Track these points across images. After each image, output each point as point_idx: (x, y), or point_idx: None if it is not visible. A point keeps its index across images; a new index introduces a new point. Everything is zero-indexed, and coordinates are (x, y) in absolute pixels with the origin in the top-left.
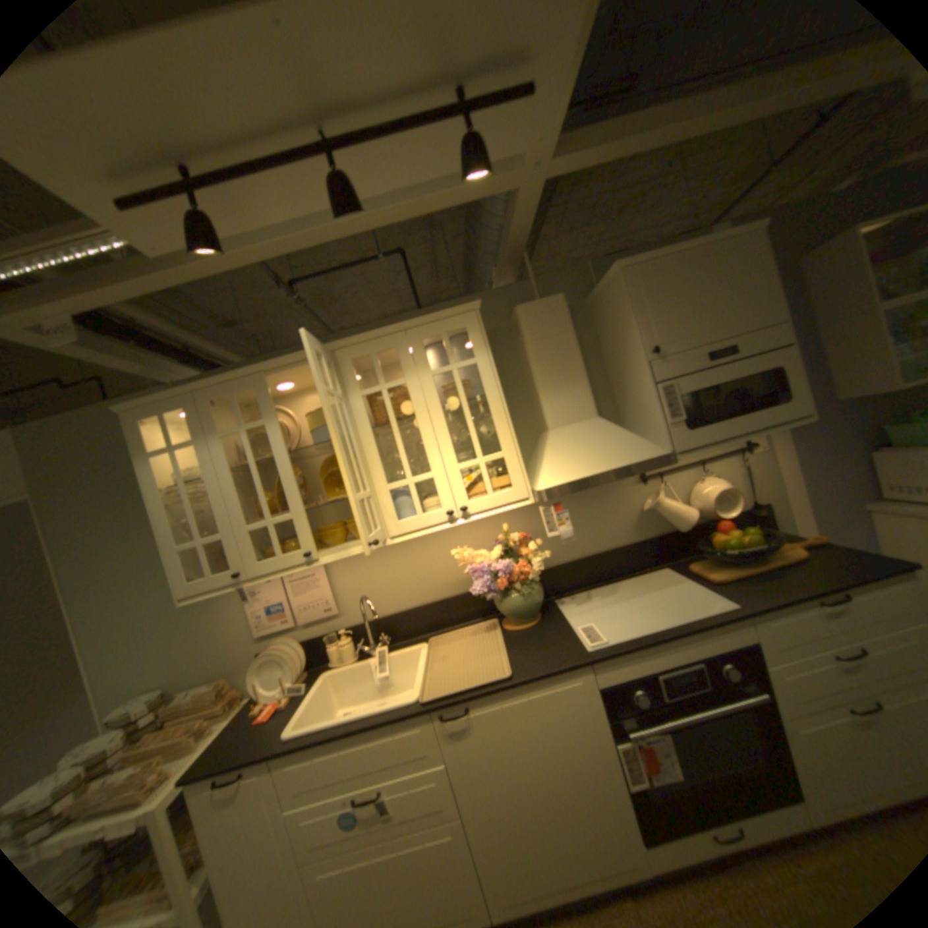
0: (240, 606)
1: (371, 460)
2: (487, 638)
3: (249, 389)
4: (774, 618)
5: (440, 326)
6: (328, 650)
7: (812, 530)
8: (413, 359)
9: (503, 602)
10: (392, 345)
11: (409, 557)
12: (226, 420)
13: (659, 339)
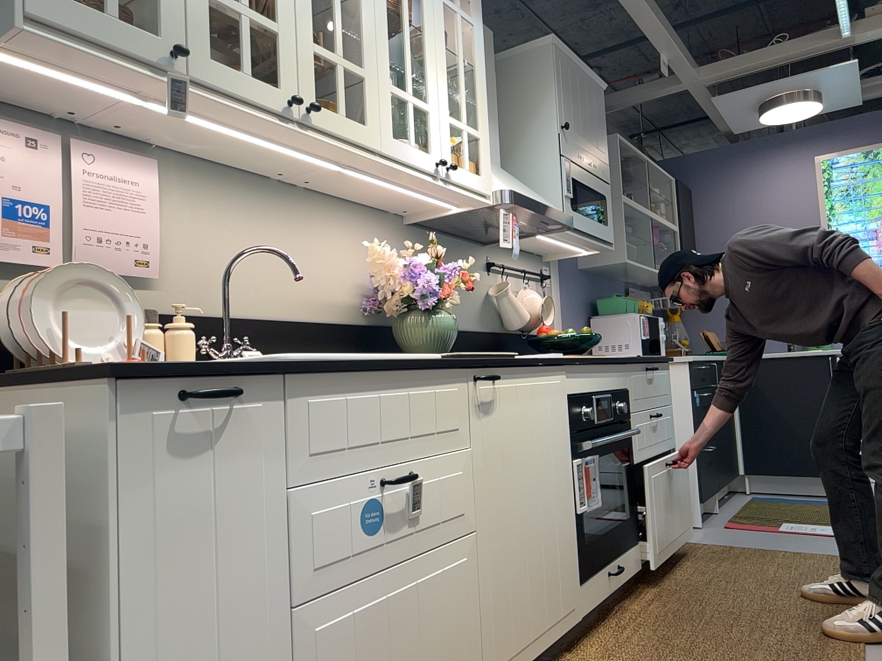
0: None
1: (380, 39)
2: None
3: None
4: (634, 368)
5: None
6: (150, 331)
7: None
8: None
9: (428, 320)
10: None
11: (280, 237)
12: None
13: (565, 120)
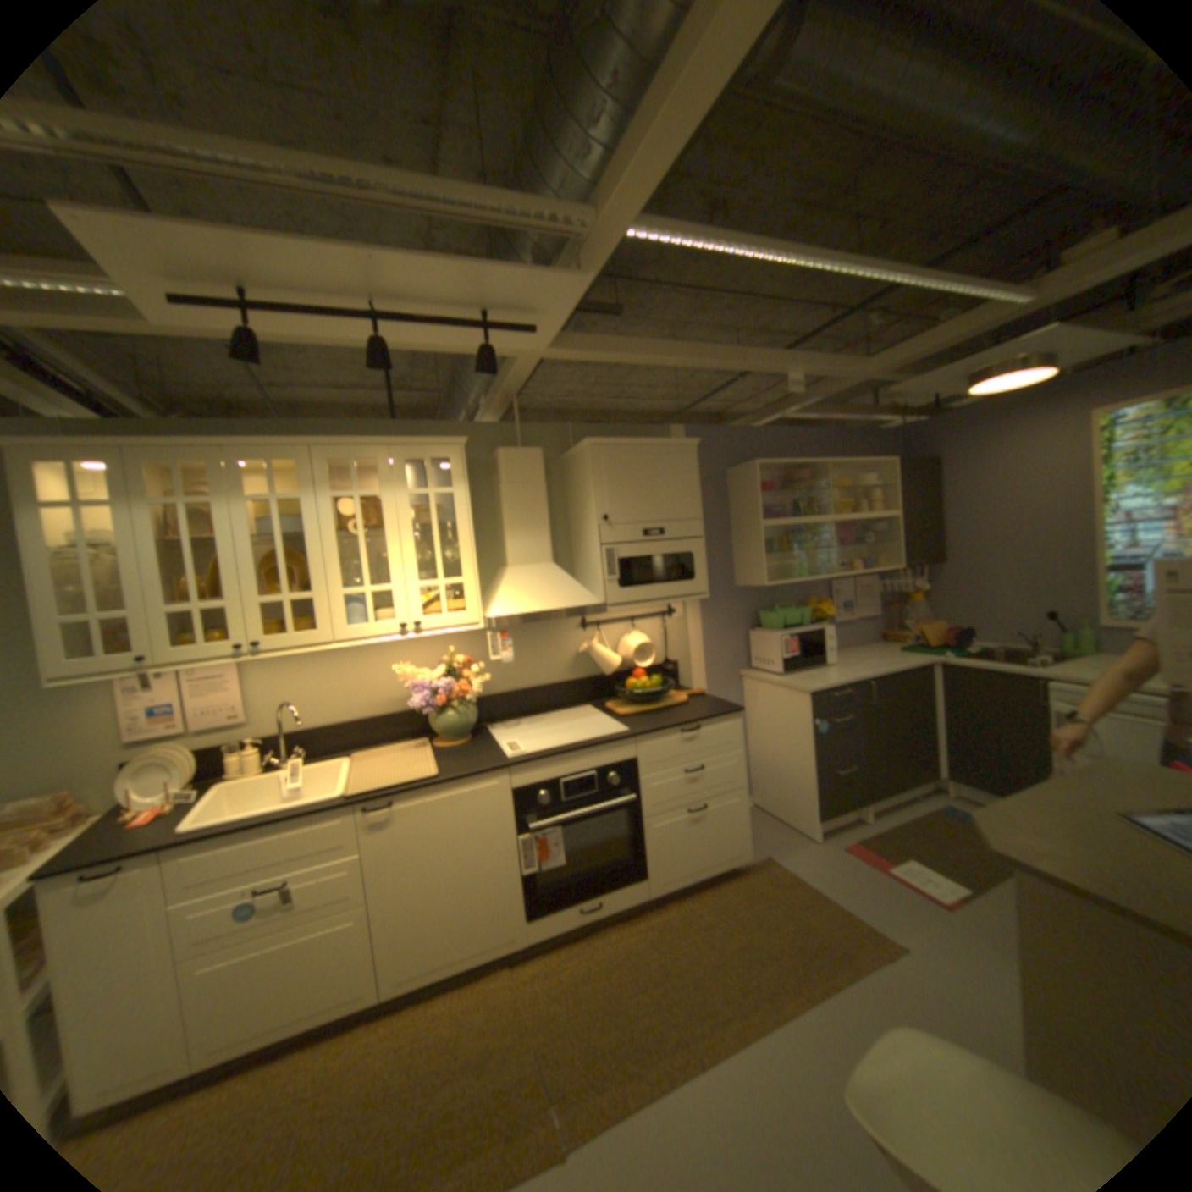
0: (107, 704)
1: (328, 562)
2: (415, 752)
3: (189, 458)
4: (649, 738)
5: (423, 450)
6: (226, 761)
7: (701, 685)
8: (391, 474)
9: (437, 718)
10: (370, 454)
11: (341, 669)
12: (148, 485)
13: (608, 510)
